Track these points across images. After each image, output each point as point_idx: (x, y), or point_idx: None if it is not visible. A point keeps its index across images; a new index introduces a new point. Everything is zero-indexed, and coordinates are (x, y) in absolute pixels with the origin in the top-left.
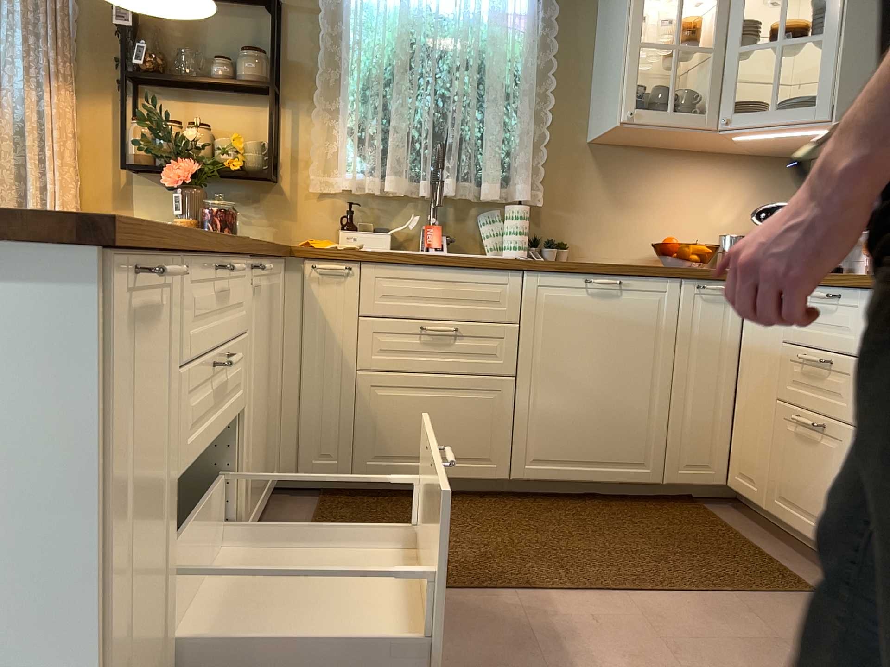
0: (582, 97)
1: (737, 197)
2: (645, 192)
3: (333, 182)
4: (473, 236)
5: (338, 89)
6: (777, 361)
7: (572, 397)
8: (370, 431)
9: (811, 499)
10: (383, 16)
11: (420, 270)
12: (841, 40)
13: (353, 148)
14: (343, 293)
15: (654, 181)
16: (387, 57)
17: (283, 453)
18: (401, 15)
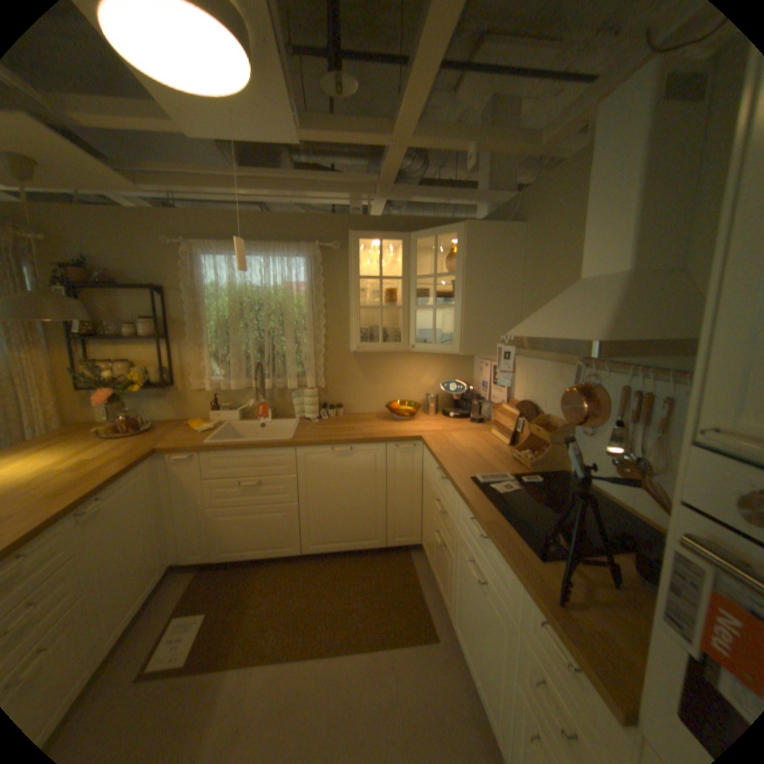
0: (344, 325)
1: (435, 372)
2: (384, 373)
3: (205, 384)
4: (289, 405)
5: (201, 332)
6: (432, 494)
7: (330, 510)
8: (217, 539)
9: (443, 580)
10: (220, 292)
11: (234, 453)
12: (463, 309)
13: (213, 365)
14: (191, 470)
15: (388, 367)
16: (227, 312)
17: (170, 555)
18: (229, 291)
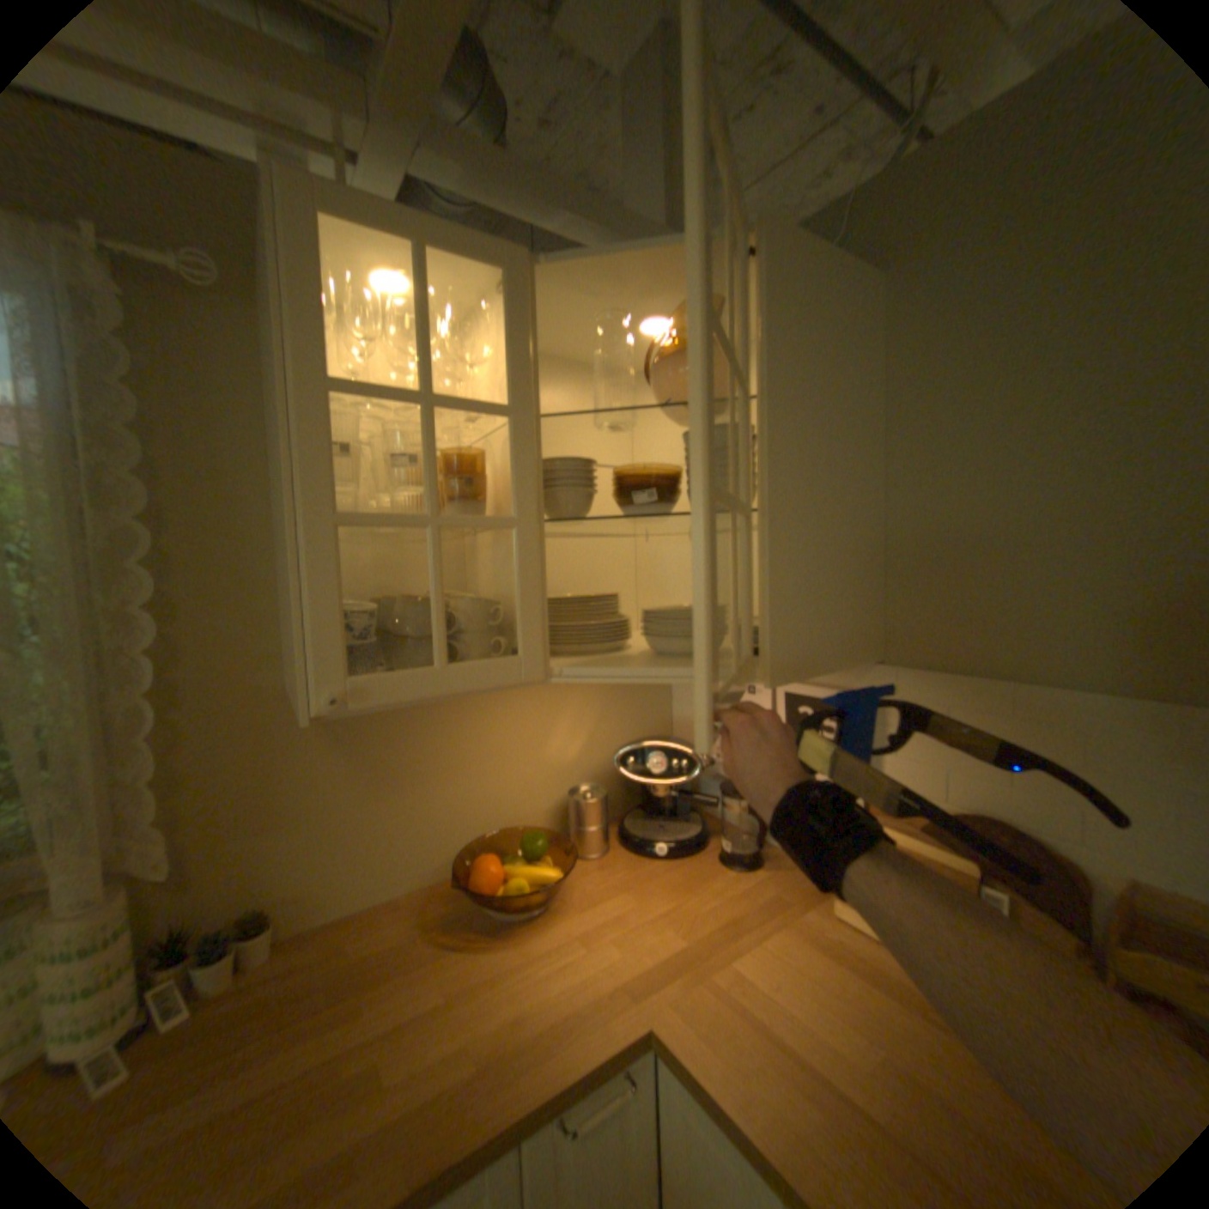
0: (258, 592)
1: (584, 715)
2: (430, 749)
3: None
4: None
5: None
6: None
7: None
8: None
9: None
10: None
11: None
12: (760, 522)
13: None
14: None
15: (443, 726)
16: None
17: None
18: None
